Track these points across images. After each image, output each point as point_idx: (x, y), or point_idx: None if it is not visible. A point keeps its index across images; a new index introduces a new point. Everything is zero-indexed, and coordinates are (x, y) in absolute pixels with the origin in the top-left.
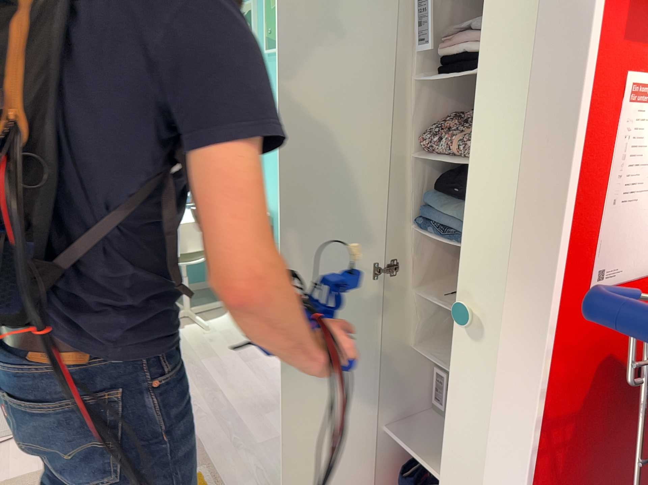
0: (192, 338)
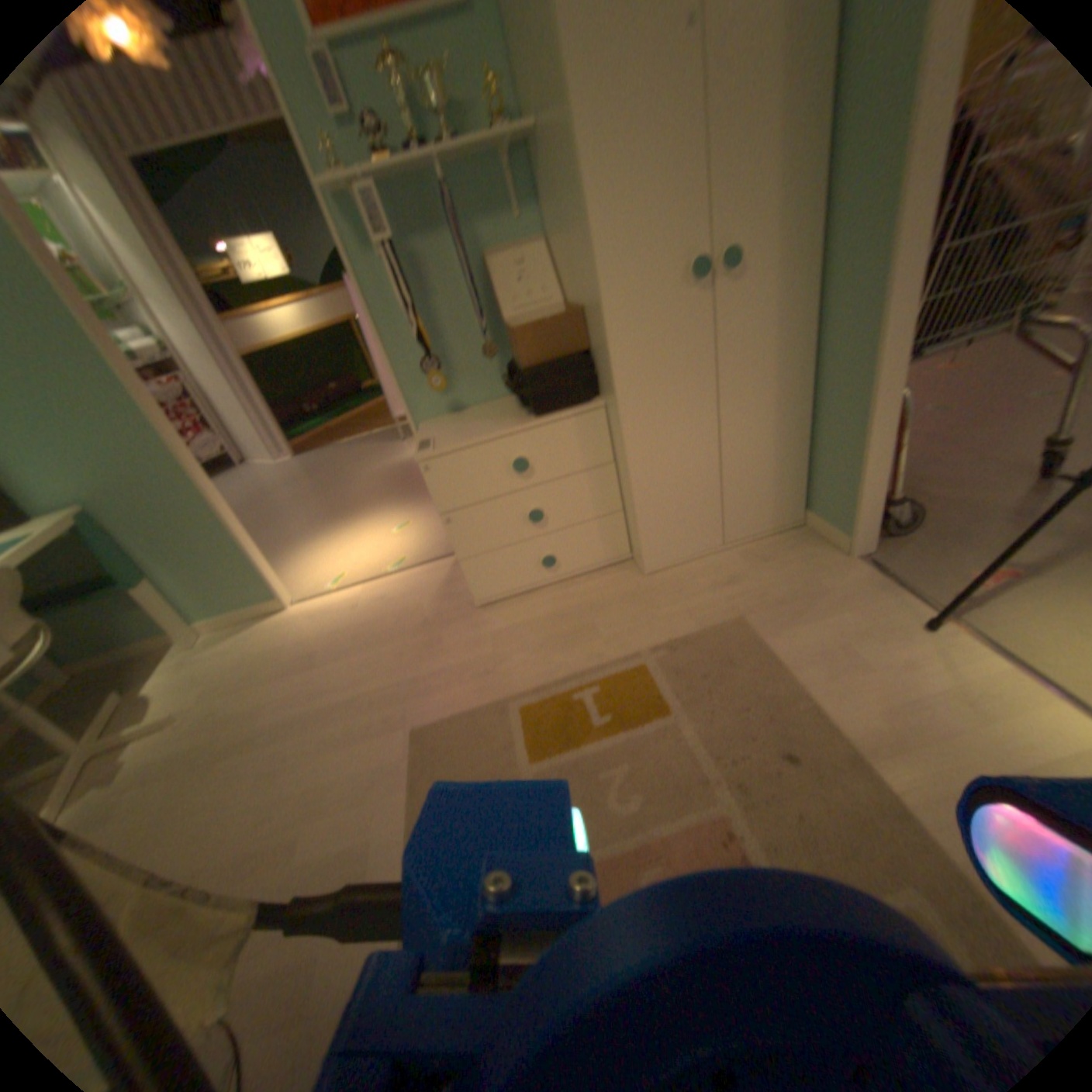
0: (172, 741)
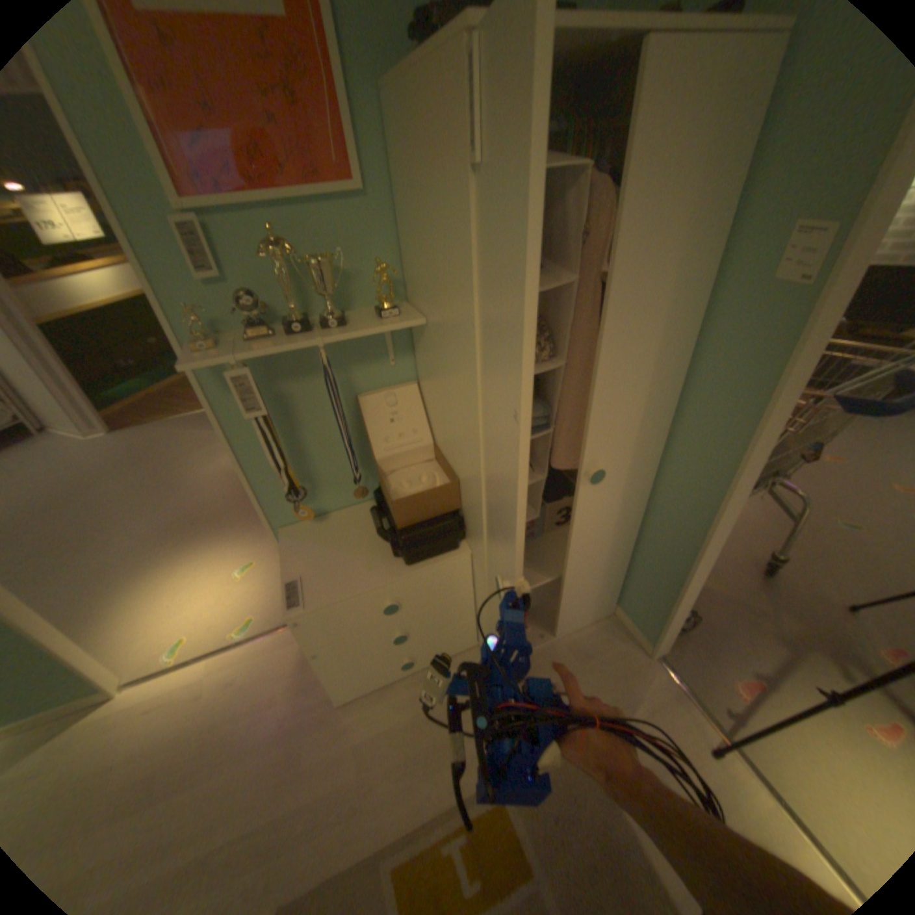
0: None
